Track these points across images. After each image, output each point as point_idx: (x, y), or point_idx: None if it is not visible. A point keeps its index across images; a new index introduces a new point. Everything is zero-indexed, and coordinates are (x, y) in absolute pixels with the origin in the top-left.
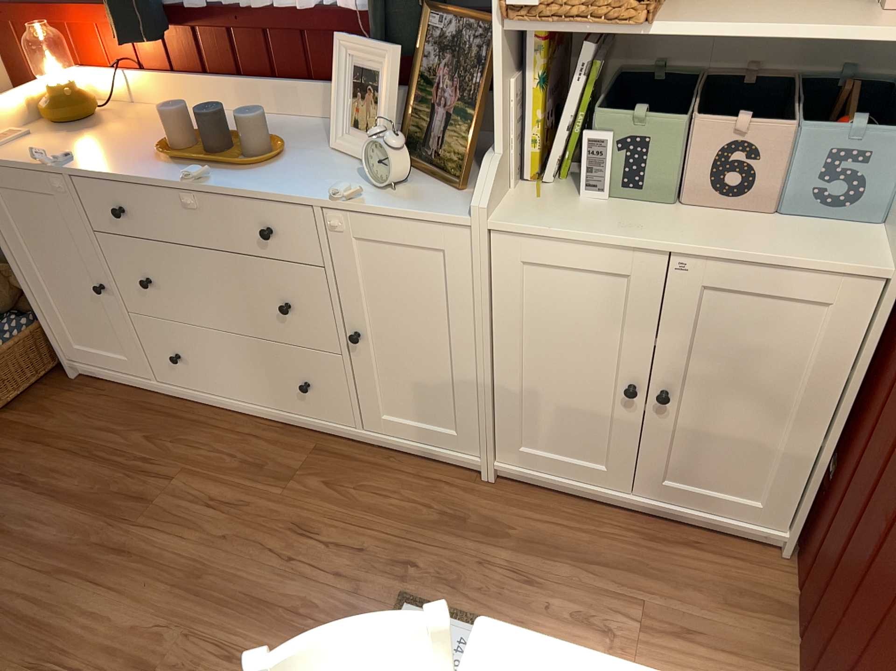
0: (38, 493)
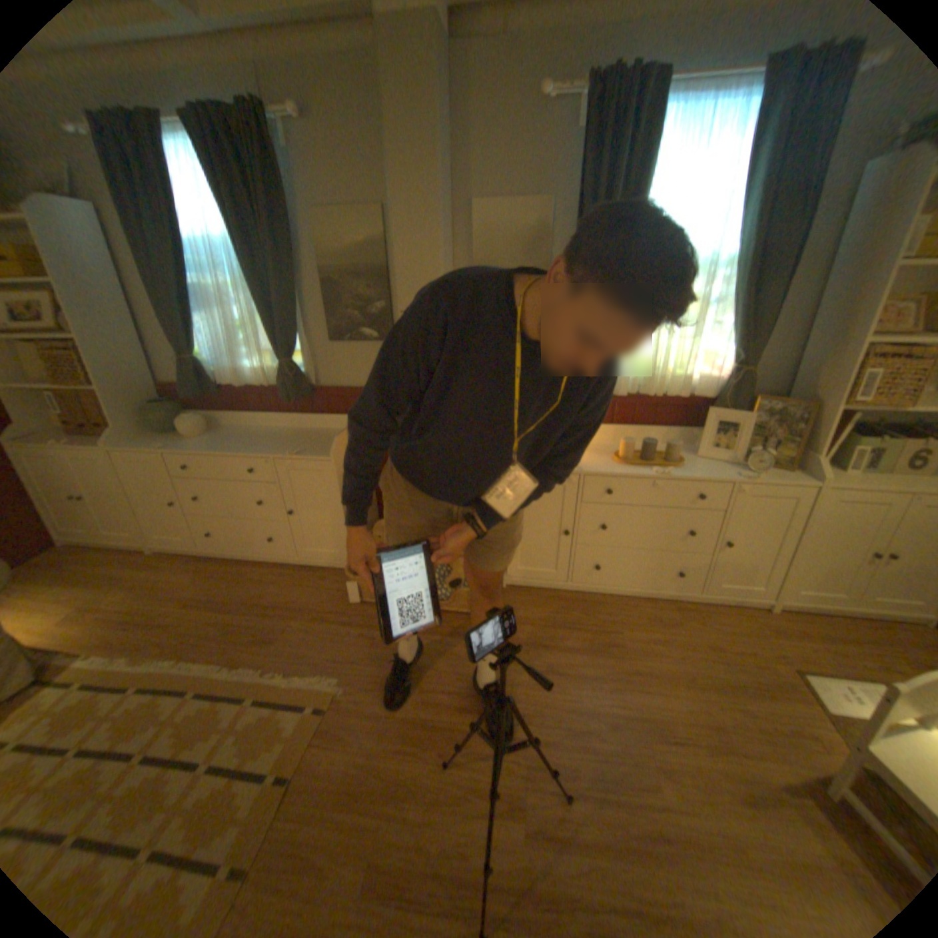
0: (555, 653)
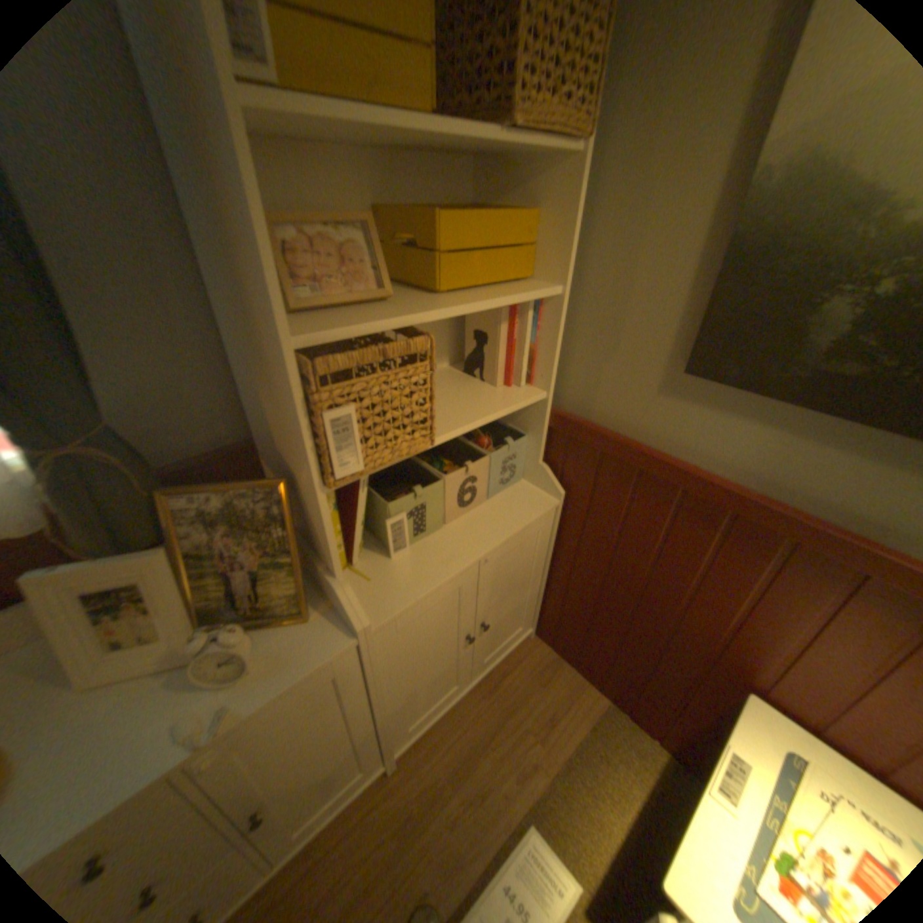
0: None
